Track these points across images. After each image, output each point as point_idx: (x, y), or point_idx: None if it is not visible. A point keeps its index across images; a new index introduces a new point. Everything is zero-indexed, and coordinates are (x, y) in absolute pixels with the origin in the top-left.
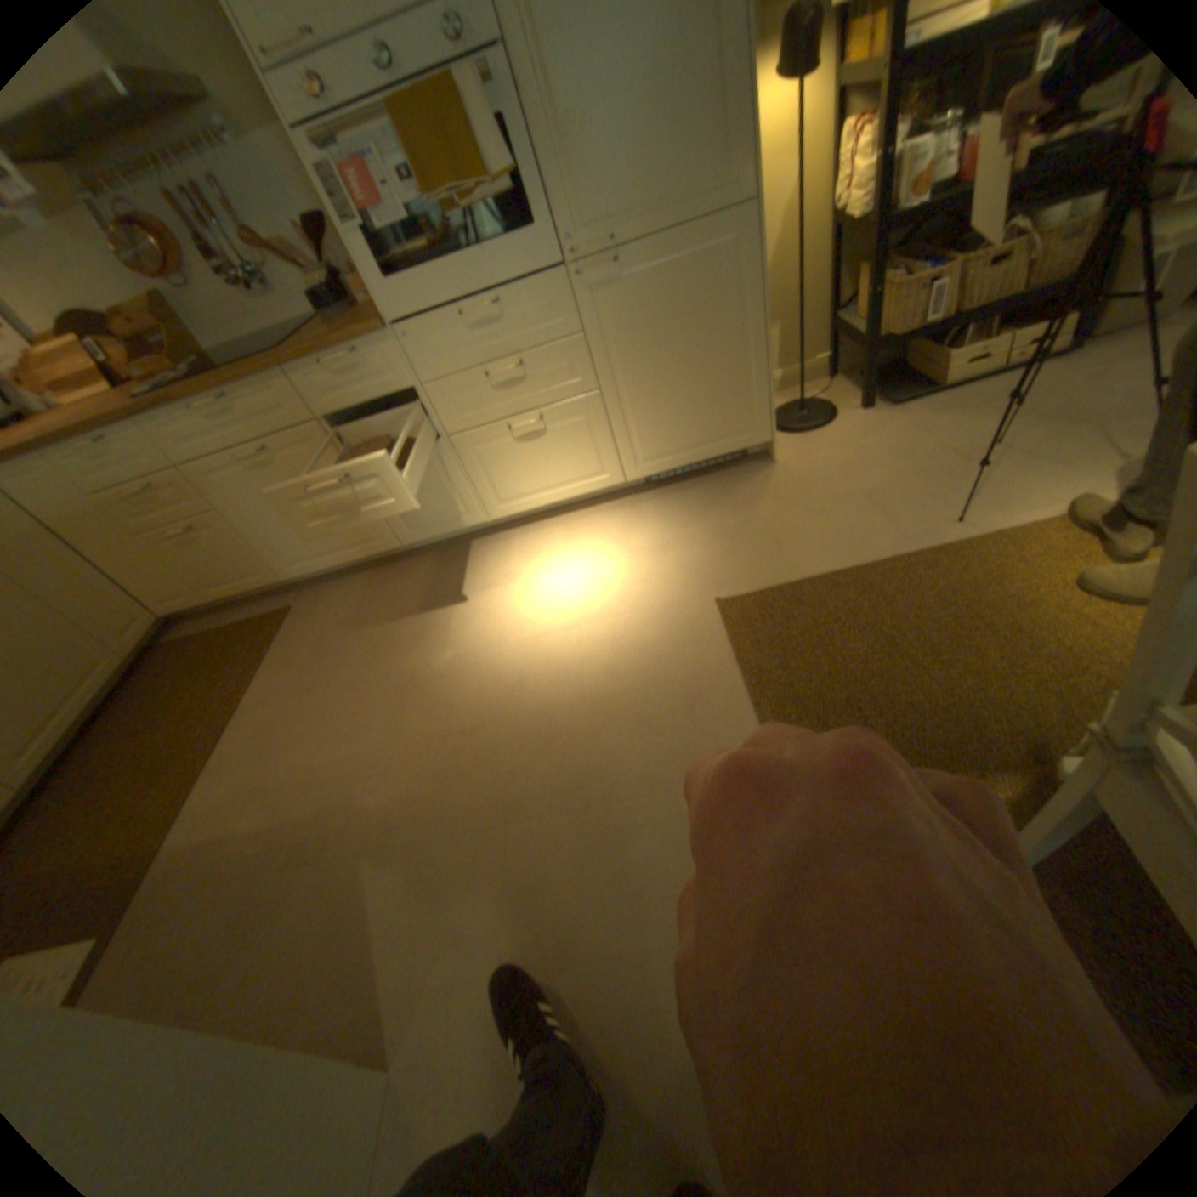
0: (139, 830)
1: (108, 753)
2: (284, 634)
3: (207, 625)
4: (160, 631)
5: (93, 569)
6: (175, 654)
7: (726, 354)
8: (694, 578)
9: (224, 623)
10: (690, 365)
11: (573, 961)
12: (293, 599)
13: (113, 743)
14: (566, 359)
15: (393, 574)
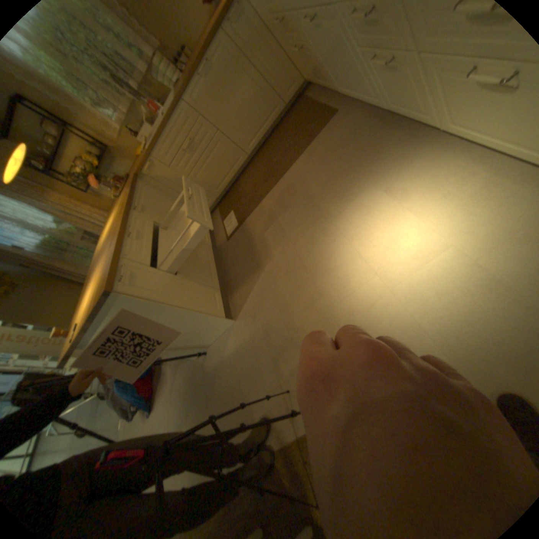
0: (256, 196)
1: (269, 151)
2: (324, 130)
3: (318, 91)
4: (310, 80)
5: (281, 48)
6: (302, 106)
7: None
8: (460, 334)
9: (321, 96)
10: None
11: (258, 356)
12: (344, 101)
13: (271, 147)
14: None
15: (380, 122)
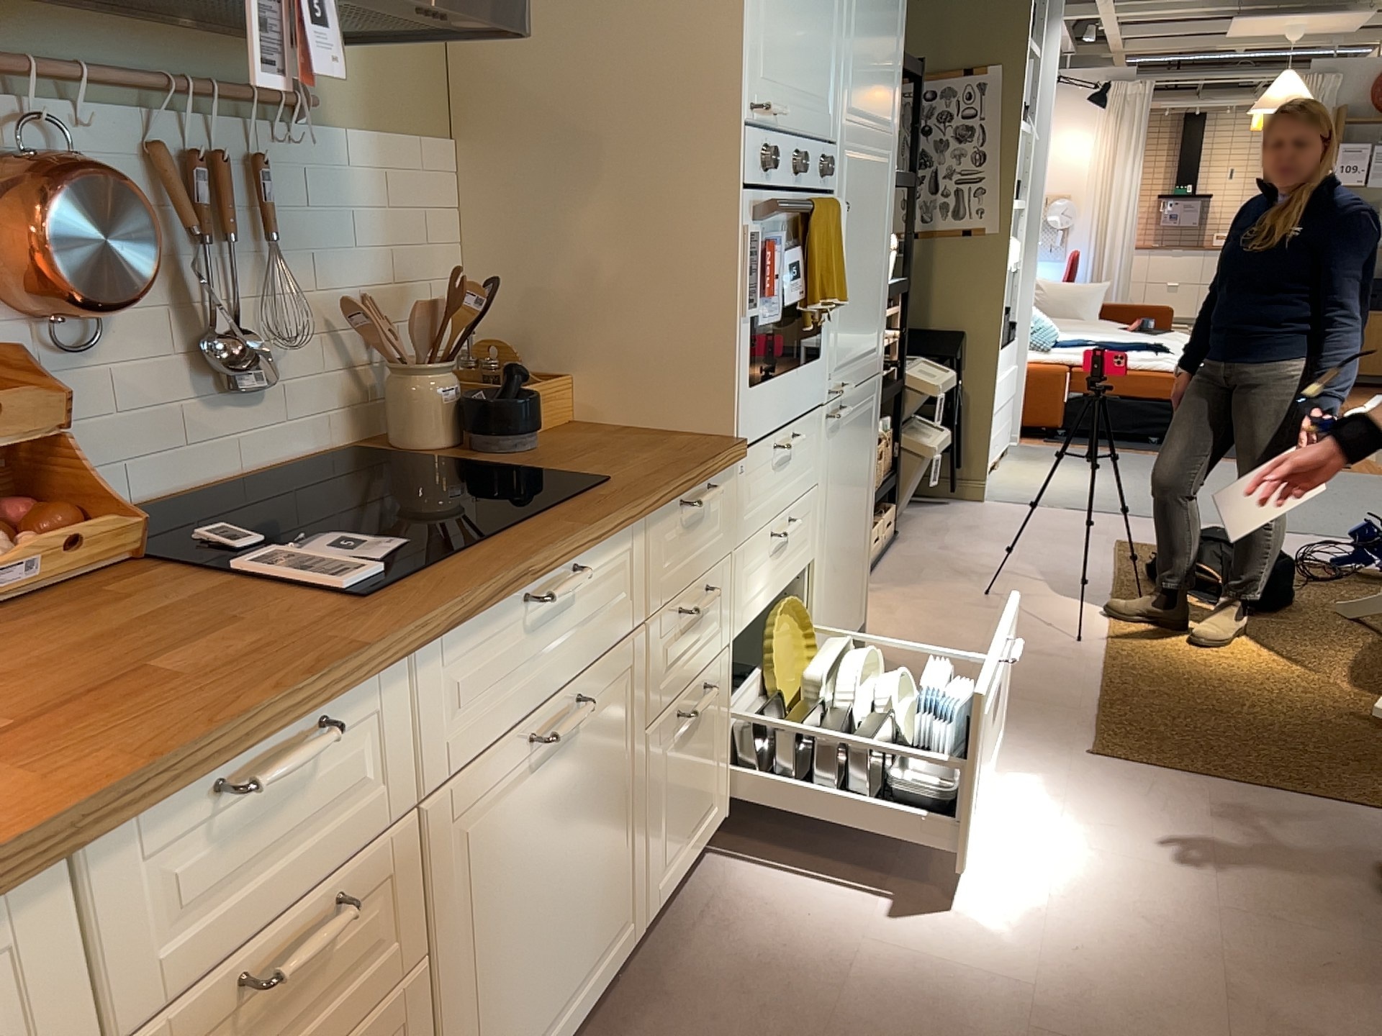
0: None
1: None
2: None
3: None
4: None
5: None
6: None
7: (861, 519)
8: (1034, 752)
9: None
10: (850, 531)
11: None
12: None
13: None
14: (808, 519)
15: (642, 1015)
